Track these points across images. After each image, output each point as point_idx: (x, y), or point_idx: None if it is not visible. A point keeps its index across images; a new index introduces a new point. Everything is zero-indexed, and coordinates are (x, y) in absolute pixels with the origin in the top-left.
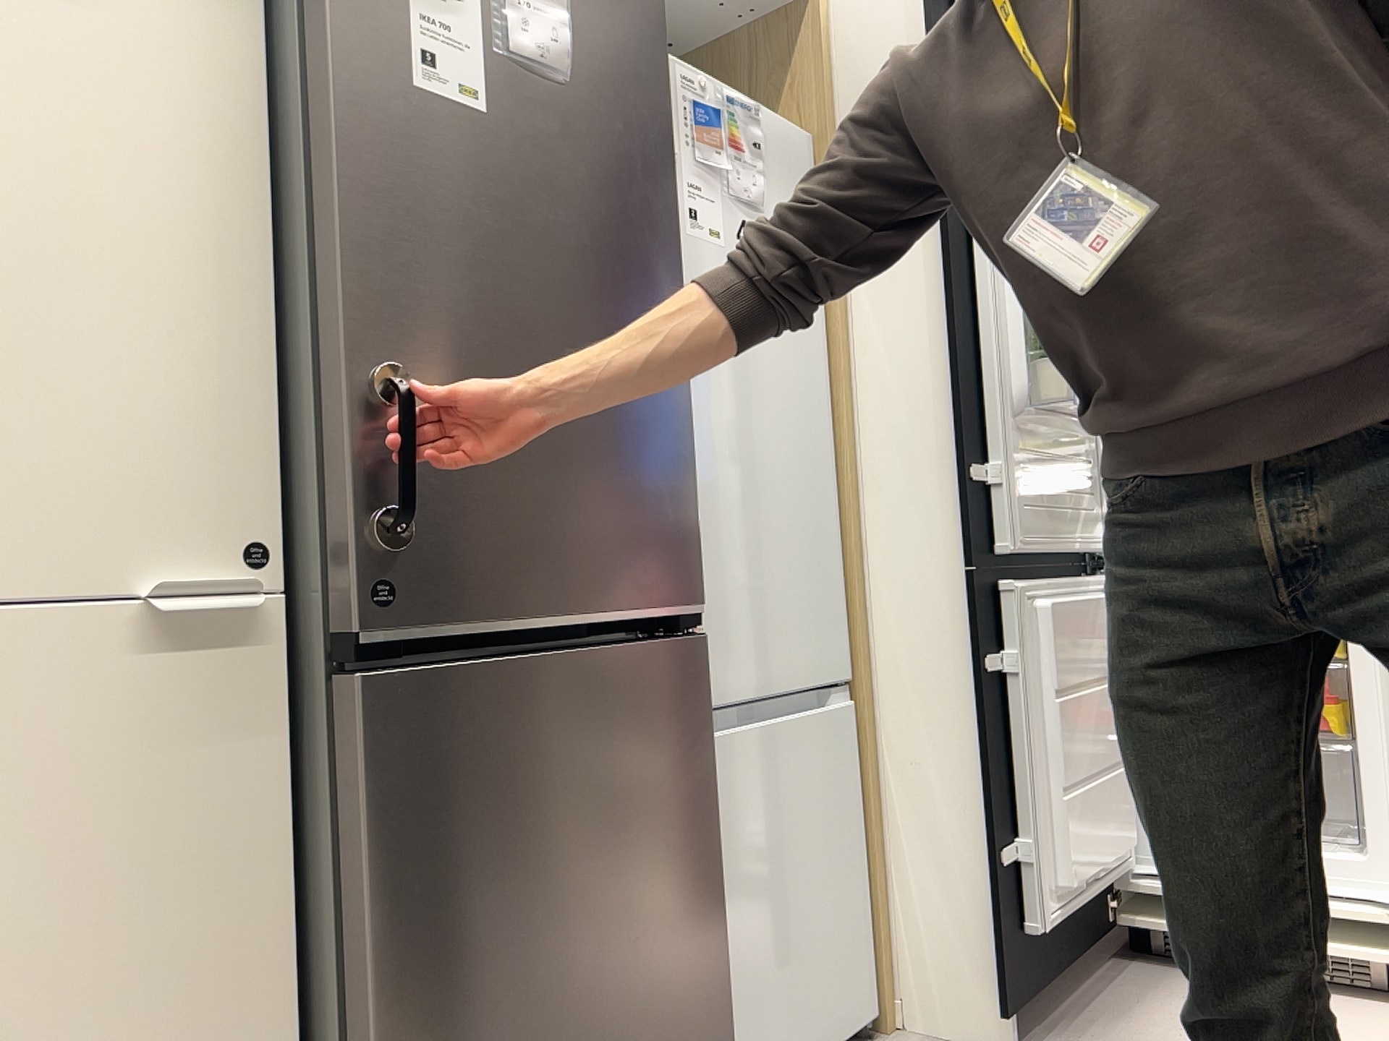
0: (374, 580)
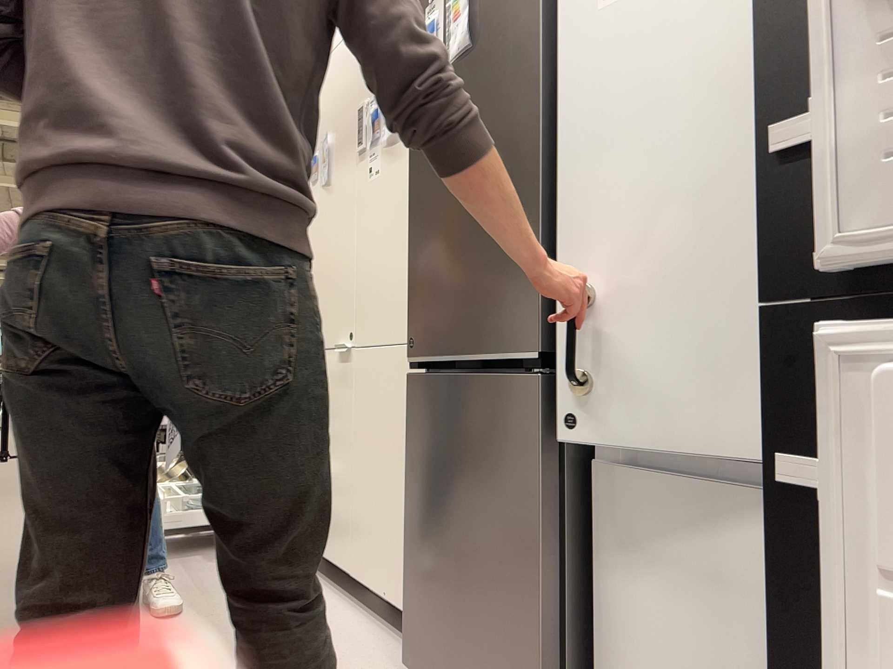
0: (411, 337)
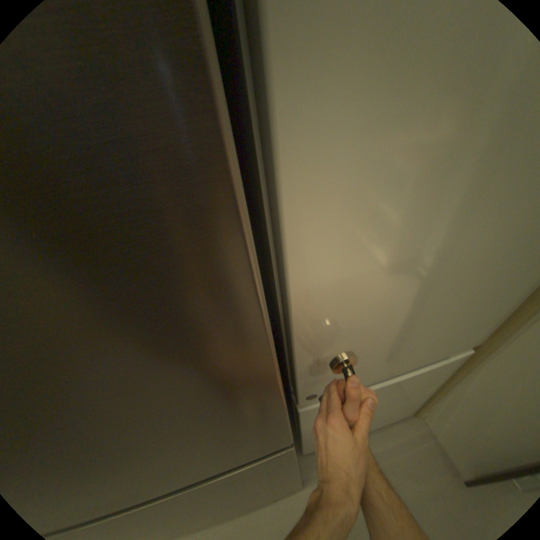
0: None
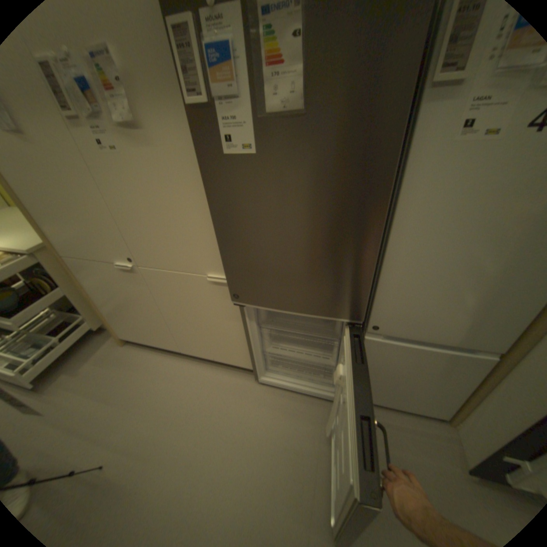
0: (235, 292)
